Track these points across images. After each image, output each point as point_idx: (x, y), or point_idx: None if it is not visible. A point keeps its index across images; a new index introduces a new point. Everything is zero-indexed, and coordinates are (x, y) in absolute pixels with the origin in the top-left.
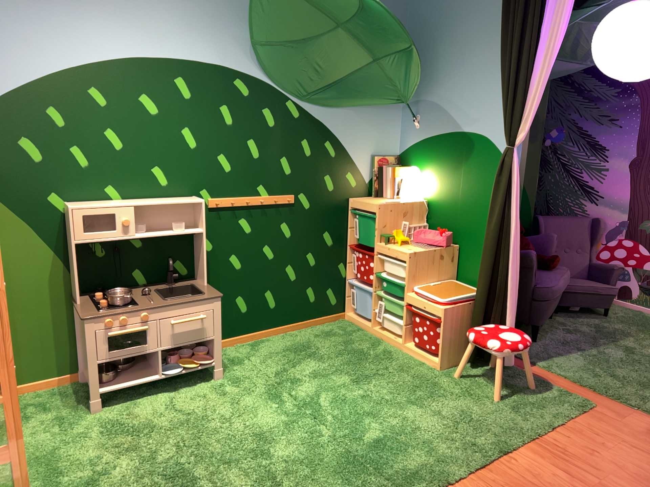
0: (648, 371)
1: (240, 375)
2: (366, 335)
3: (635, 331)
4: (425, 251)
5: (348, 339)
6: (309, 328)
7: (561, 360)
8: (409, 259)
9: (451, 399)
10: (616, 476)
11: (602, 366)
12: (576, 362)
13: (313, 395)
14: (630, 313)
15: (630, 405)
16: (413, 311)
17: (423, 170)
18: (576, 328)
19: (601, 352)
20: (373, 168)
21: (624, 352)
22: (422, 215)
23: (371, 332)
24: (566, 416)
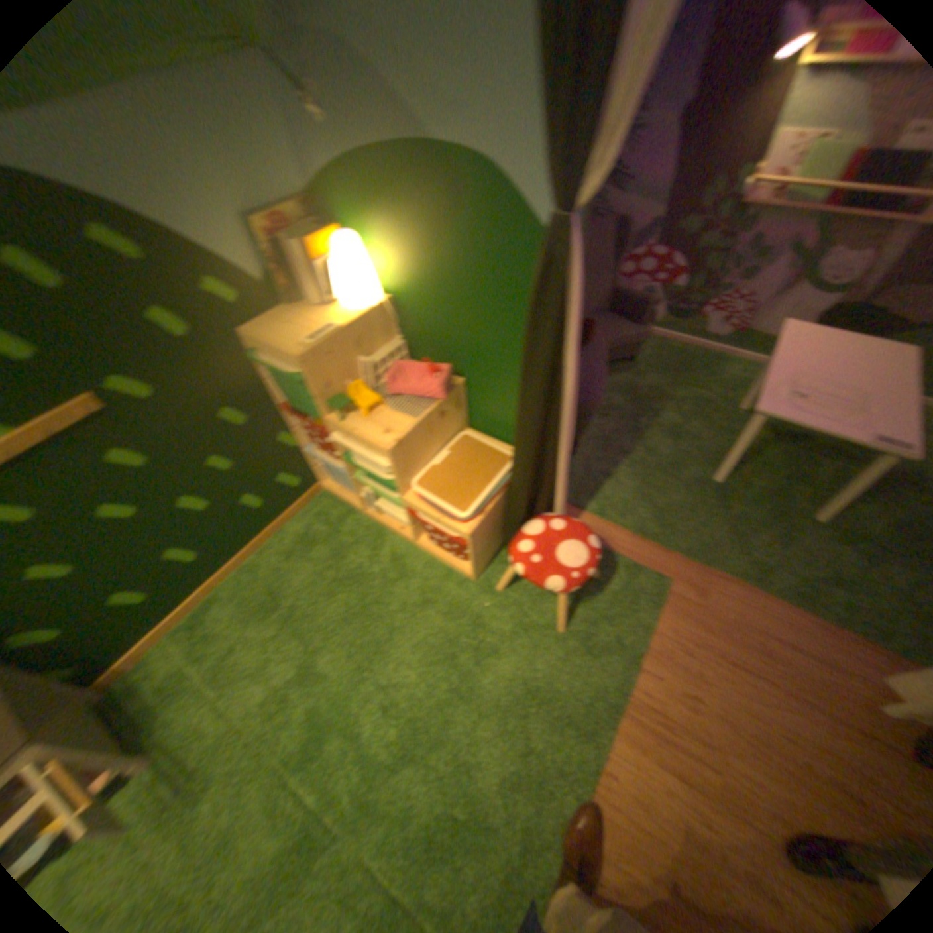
0: (707, 474)
1: (183, 730)
2: (360, 522)
3: (672, 388)
4: (414, 428)
5: (338, 543)
6: (274, 535)
7: (612, 489)
8: (391, 457)
9: (506, 655)
10: (734, 752)
11: (658, 482)
12: (629, 487)
13: (311, 740)
14: (657, 348)
15: (707, 567)
16: (420, 519)
17: (367, 232)
18: (610, 403)
19: (649, 451)
20: (261, 245)
21: (672, 440)
22: (390, 328)
23: (367, 514)
24: (648, 630)
